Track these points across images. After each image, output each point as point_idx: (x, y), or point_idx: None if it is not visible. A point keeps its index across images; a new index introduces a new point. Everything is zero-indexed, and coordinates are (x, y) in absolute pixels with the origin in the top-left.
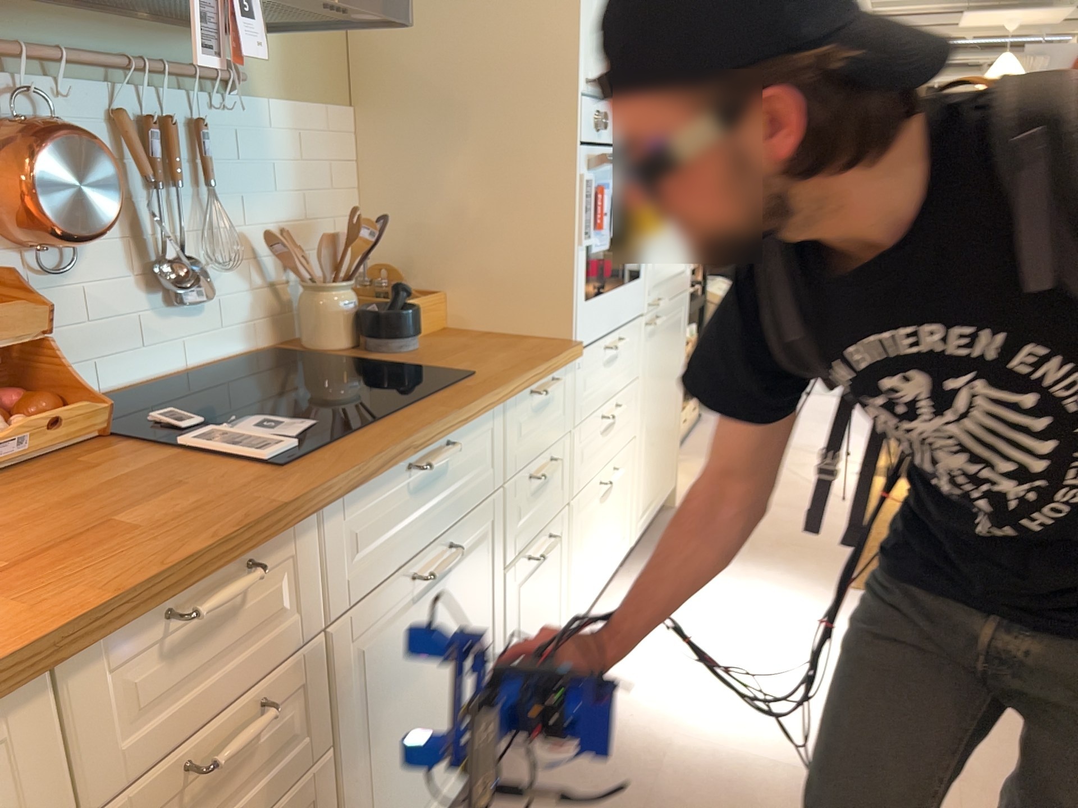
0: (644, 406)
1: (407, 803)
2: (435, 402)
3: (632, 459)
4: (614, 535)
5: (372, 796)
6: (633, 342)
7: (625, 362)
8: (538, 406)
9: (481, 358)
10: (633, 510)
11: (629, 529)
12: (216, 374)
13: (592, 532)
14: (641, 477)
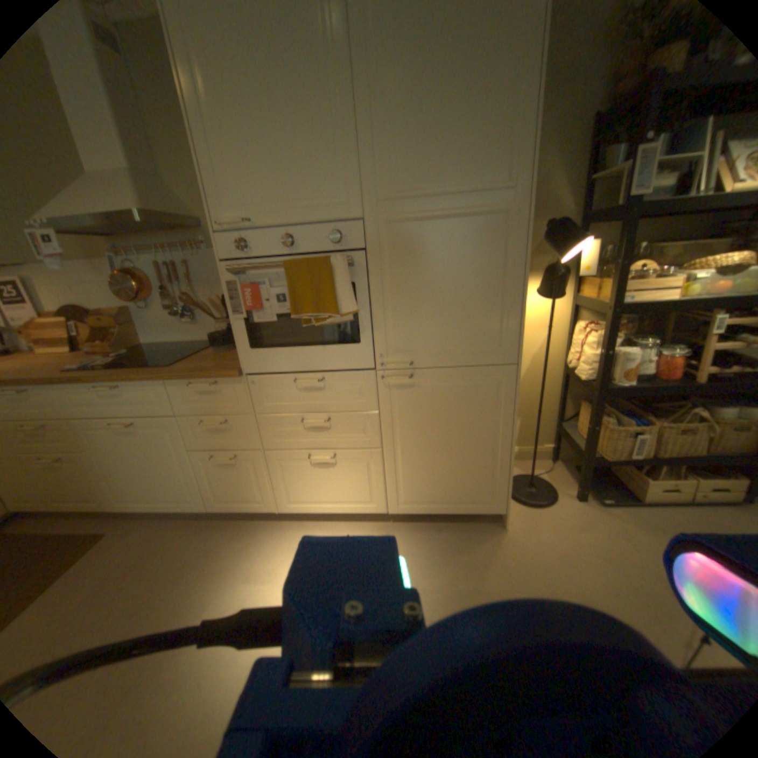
0: (395, 434)
1: (129, 496)
2: (122, 371)
3: (375, 461)
4: (347, 495)
5: (106, 481)
6: (357, 386)
7: (339, 396)
8: (199, 392)
9: (198, 363)
10: (387, 495)
11: (379, 503)
12: (193, 345)
13: (304, 479)
14: (398, 478)
